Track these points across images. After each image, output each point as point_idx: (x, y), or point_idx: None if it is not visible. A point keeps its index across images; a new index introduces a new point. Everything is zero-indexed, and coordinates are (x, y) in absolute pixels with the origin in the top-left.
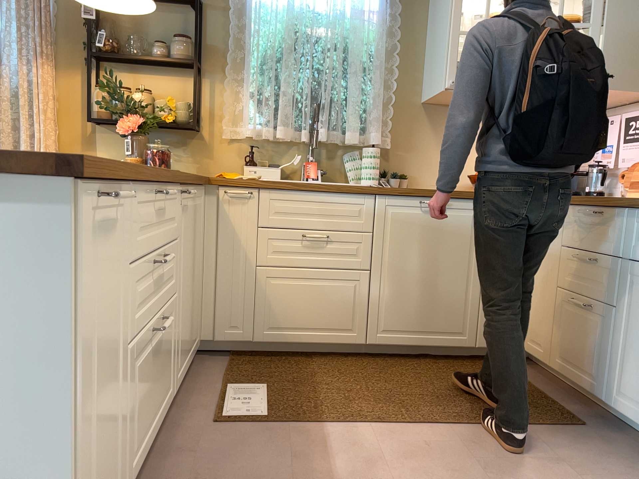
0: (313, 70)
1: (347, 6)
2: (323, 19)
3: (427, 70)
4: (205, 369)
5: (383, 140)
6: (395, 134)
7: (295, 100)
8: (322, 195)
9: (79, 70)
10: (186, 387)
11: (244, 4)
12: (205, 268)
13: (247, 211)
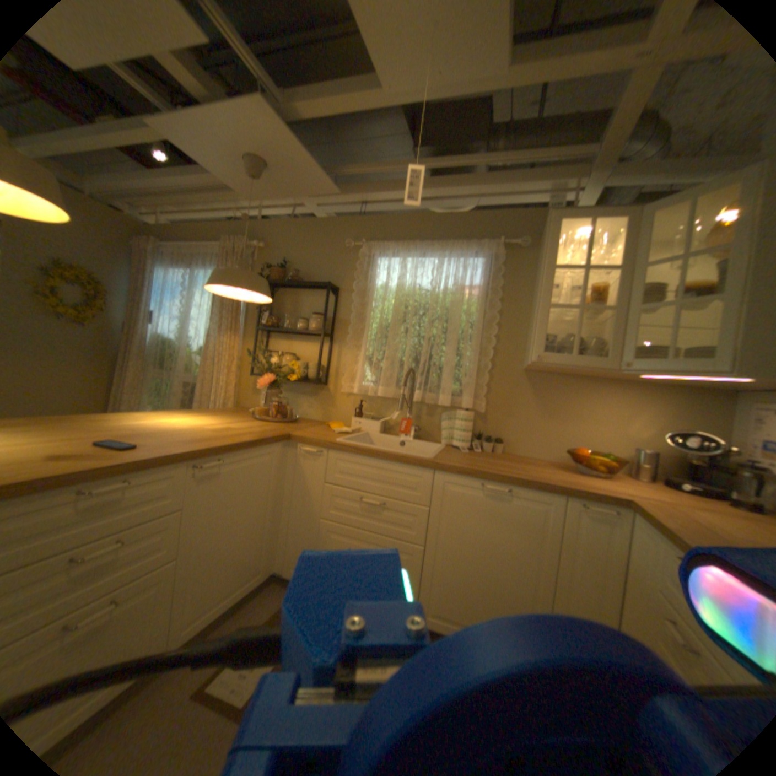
0: (419, 338)
1: (453, 283)
2: (431, 295)
3: (530, 338)
4: (263, 605)
5: (479, 404)
6: (494, 398)
7: (398, 364)
8: (382, 463)
9: (256, 337)
10: (225, 628)
11: (367, 286)
12: (284, 510)
13: (318, 467)
